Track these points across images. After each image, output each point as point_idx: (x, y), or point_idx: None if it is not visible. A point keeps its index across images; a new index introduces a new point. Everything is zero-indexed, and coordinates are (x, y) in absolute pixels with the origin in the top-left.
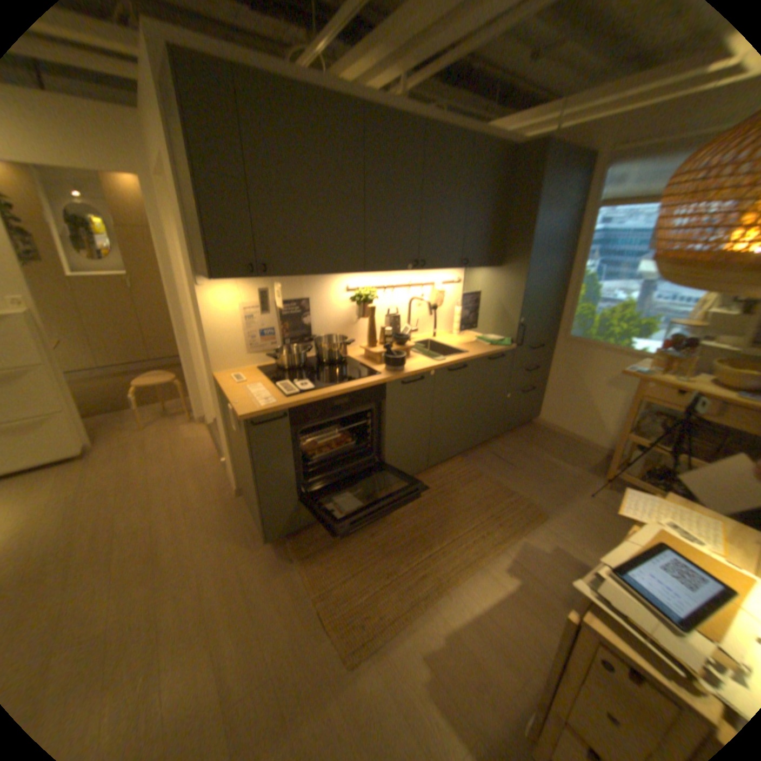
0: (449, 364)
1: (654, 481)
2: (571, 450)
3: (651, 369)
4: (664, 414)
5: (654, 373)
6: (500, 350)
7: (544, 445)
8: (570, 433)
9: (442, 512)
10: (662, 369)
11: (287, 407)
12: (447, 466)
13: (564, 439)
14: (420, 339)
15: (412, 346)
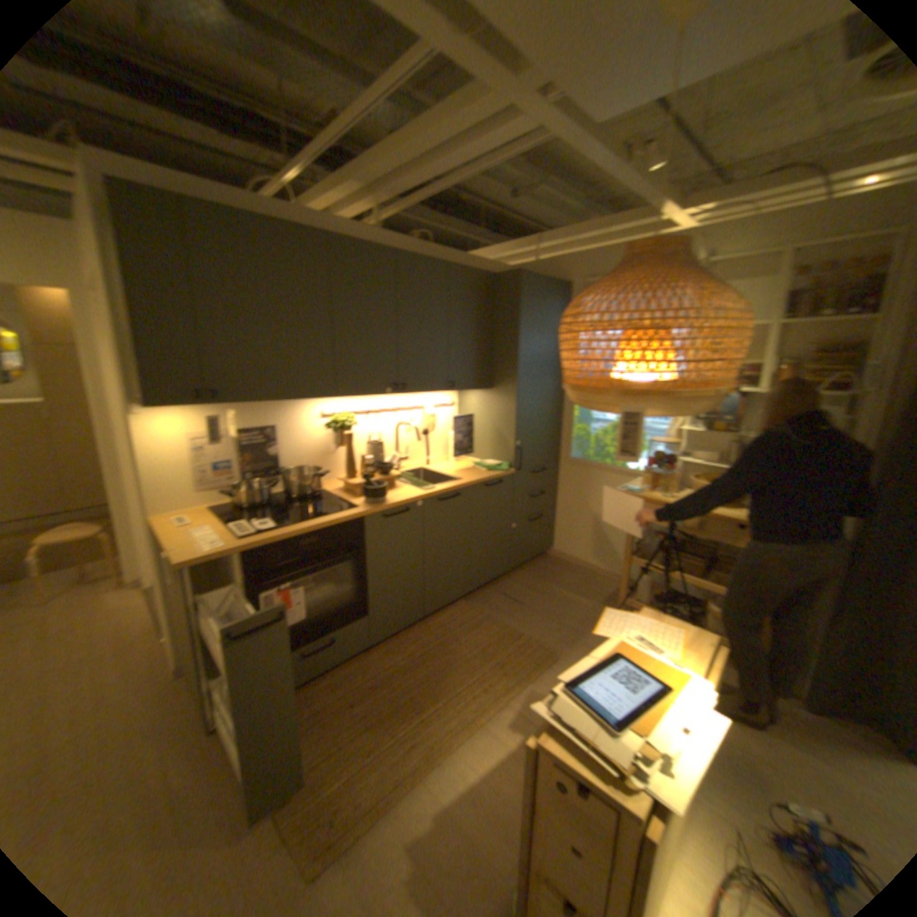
0: (438, 493)
1: (660, 606)
2: (585, 582)
3: (641, 488)
4: (661, 533)
5: (643, 491)
6: (496, 475)
7: (558, 578)
8: (583, 563)
9: (439, 668)
10: (650, 487)
11: (237, 551)
12: (448, 613)
13: (579, 570)
14: (411, 468)
15: (401, 476)
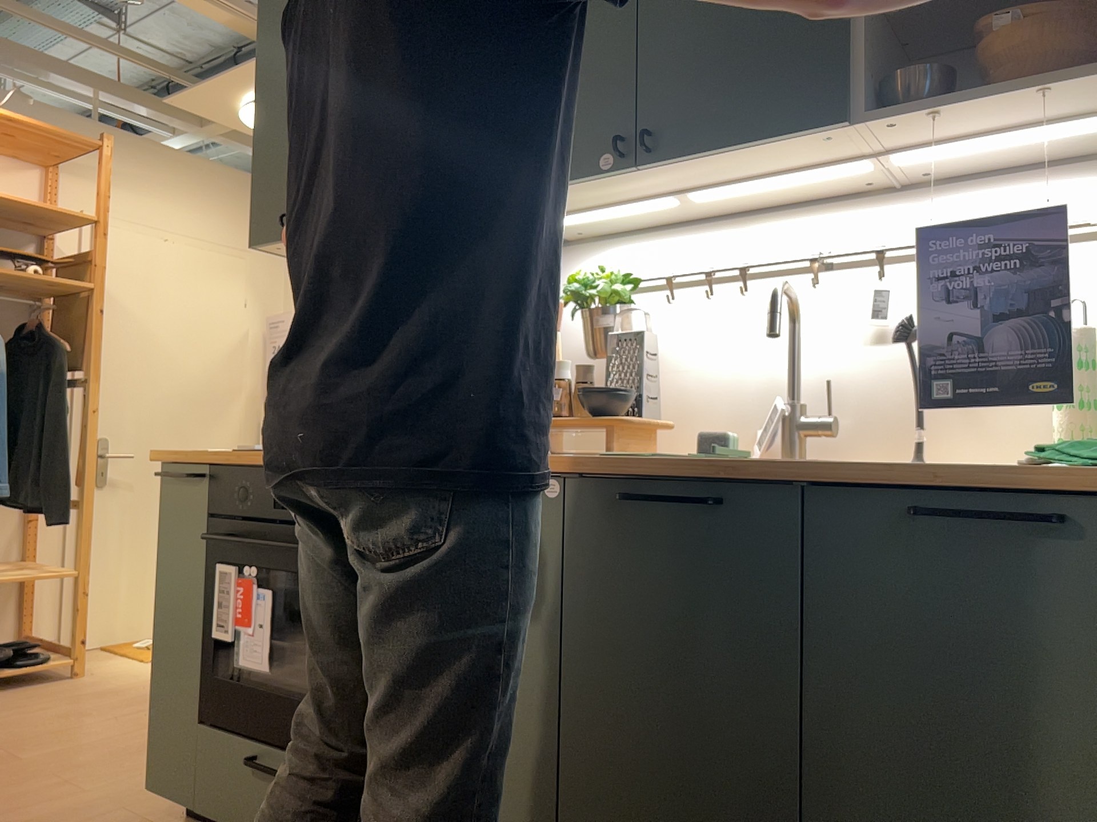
0: (627, 470)
1: None
2: None
3: None
4: None
5: None
6: (1057, 481)
7: None
8: None
9: None
10: None
11: (202, 457)
12: None
13: None
14: None
15: None
